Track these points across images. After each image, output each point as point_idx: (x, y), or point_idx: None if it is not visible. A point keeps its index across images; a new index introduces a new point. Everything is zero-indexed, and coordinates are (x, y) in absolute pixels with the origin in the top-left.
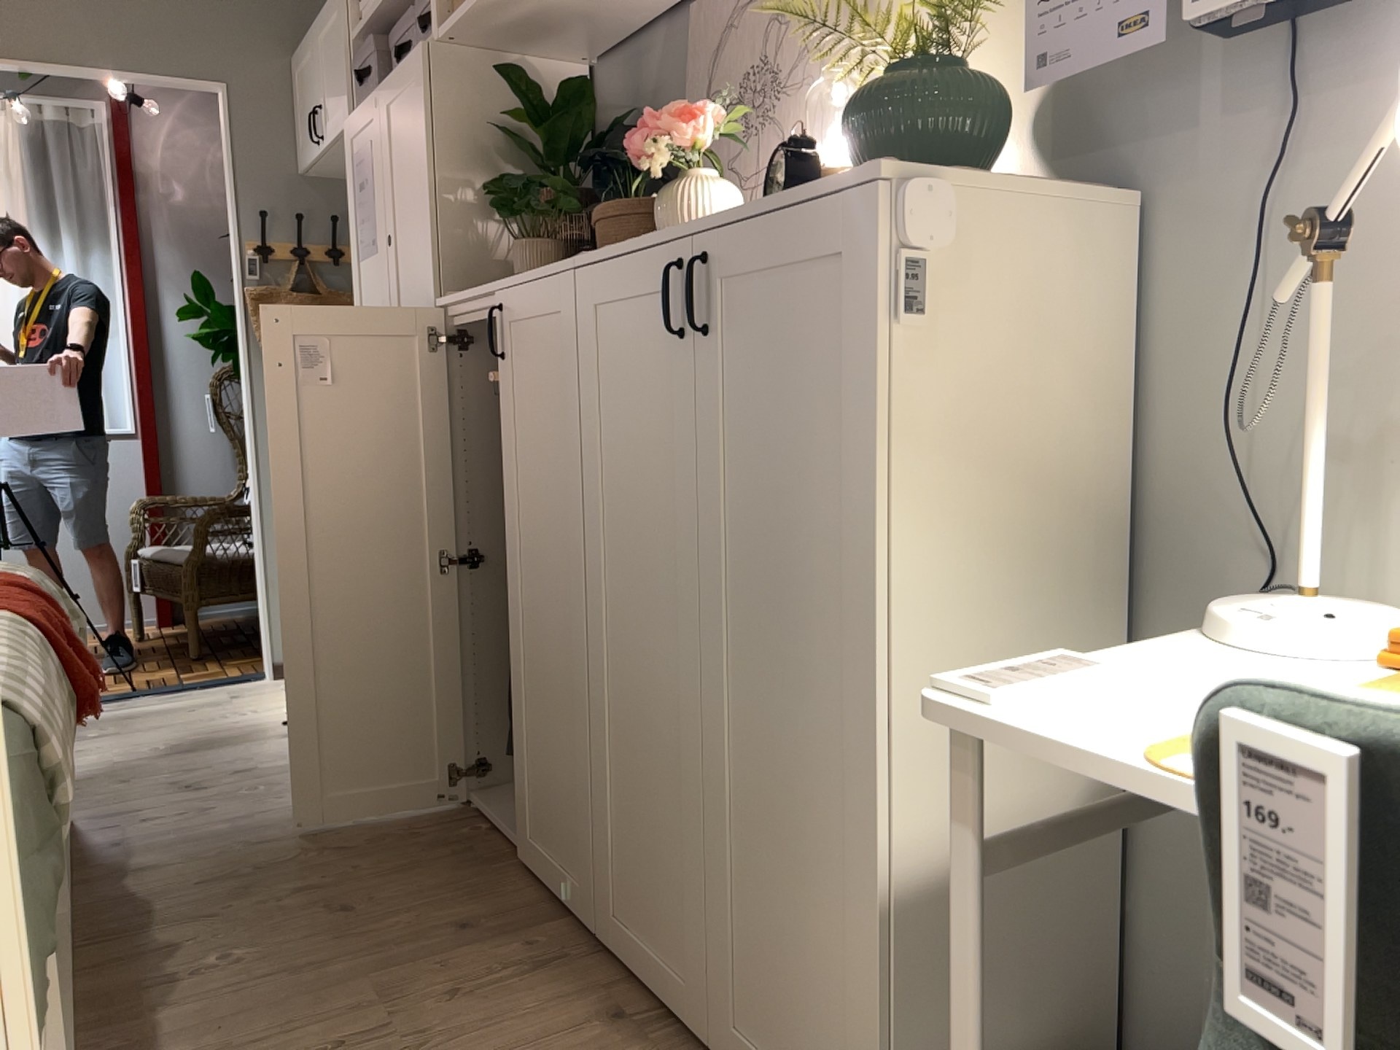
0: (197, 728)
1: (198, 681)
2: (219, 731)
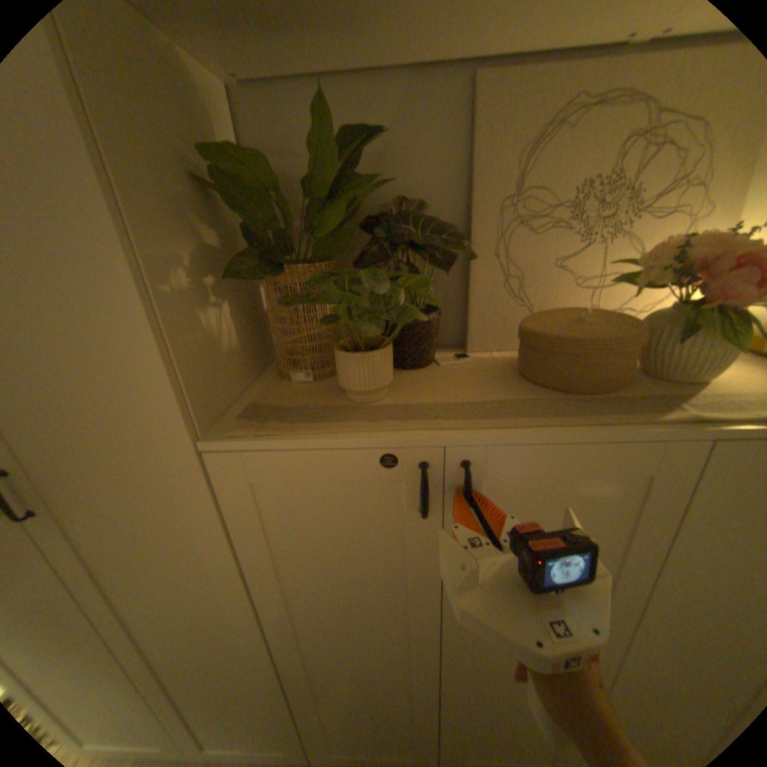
0: None
1: None
2: None
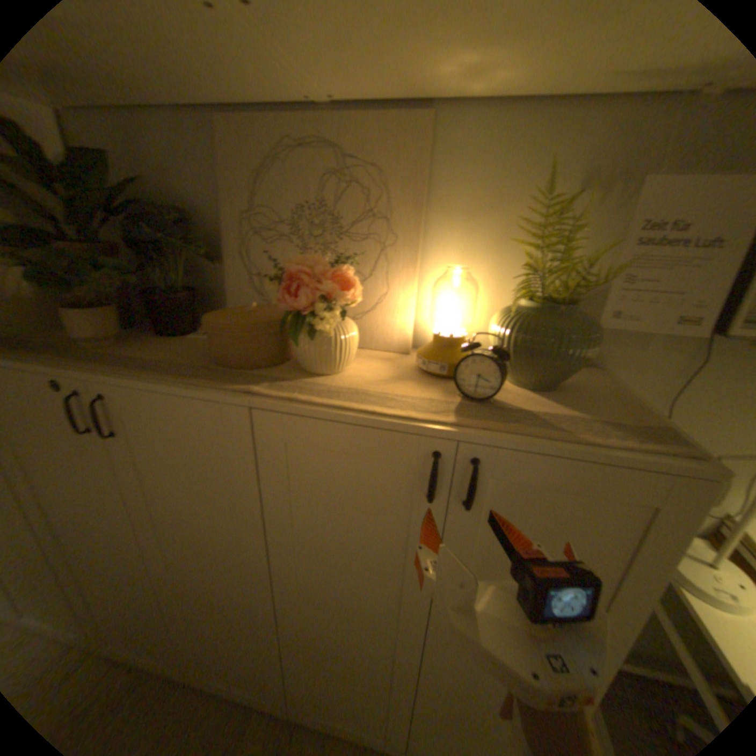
0: None
1: None
2: None
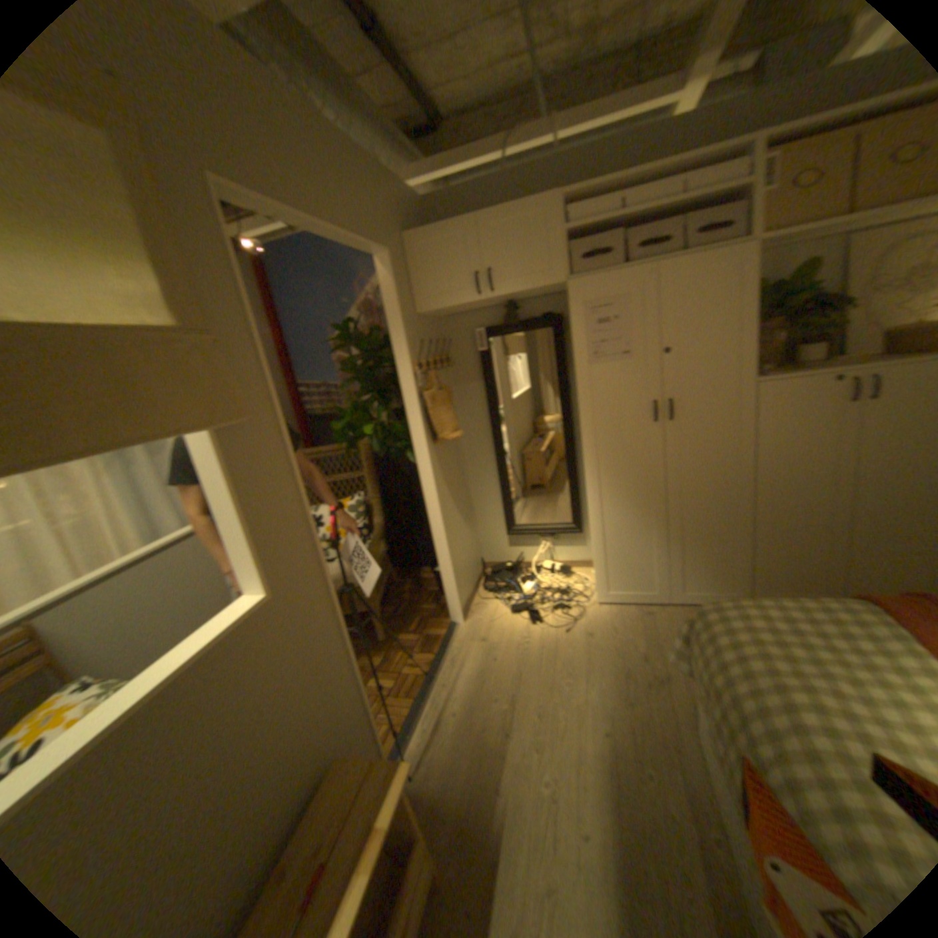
0: (539, 664)
1: (440, 648)
2: (556, 657)
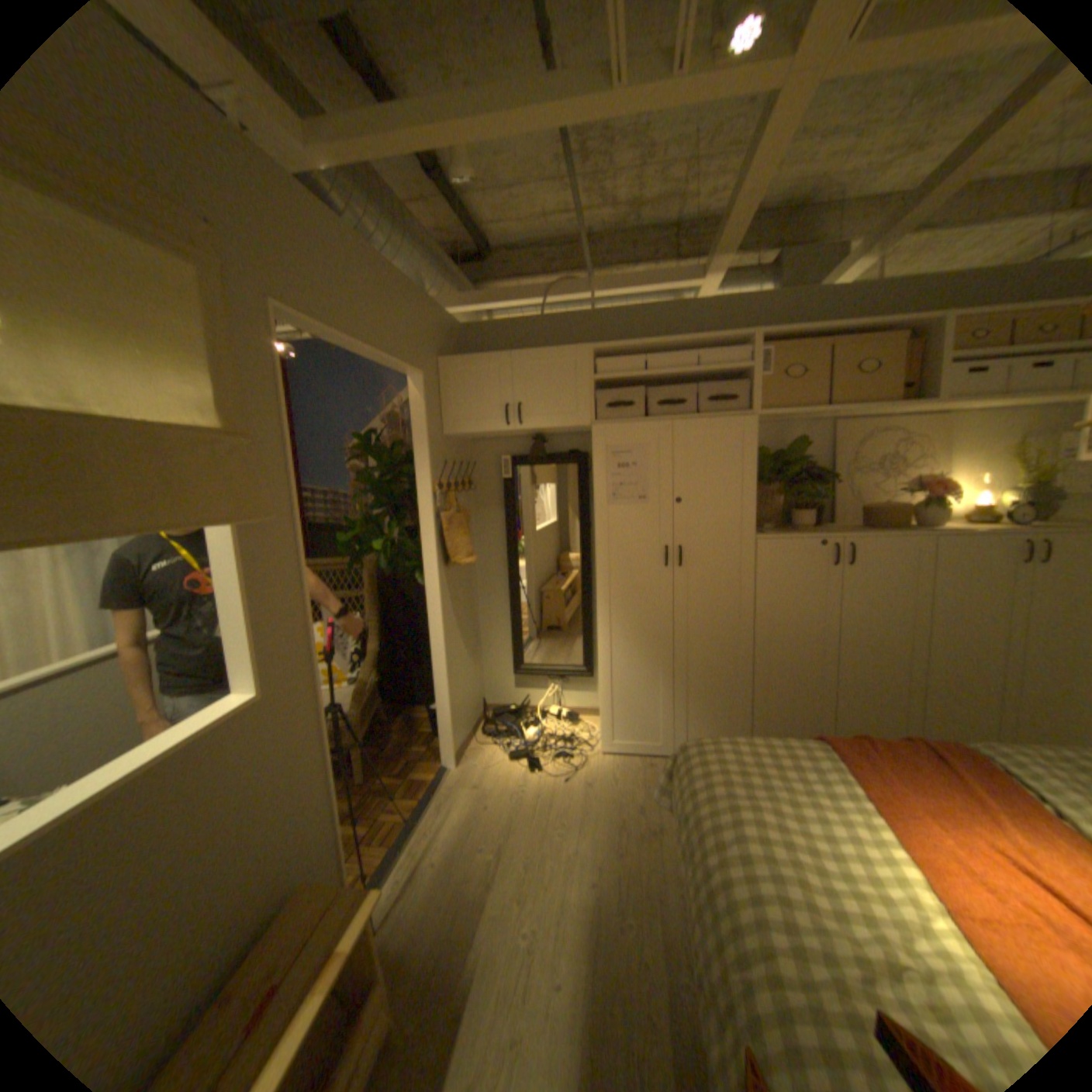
0: (531, 813)
1: (424, 795)
2: (551, 807)
